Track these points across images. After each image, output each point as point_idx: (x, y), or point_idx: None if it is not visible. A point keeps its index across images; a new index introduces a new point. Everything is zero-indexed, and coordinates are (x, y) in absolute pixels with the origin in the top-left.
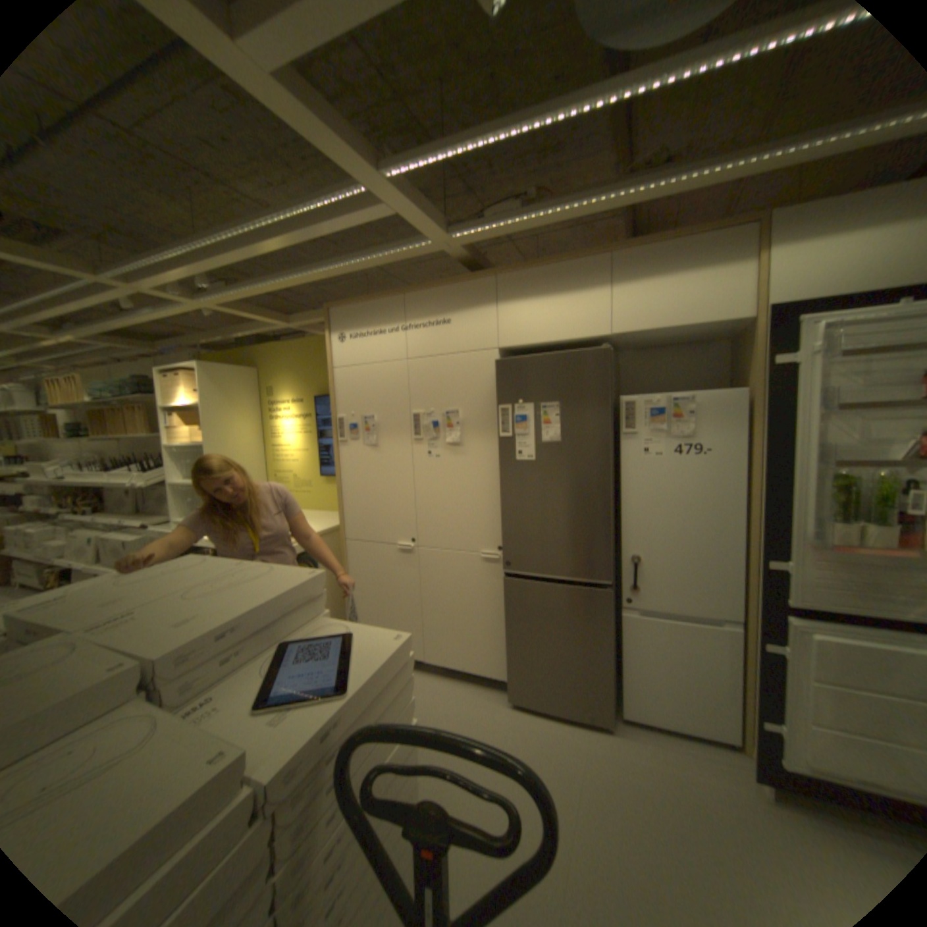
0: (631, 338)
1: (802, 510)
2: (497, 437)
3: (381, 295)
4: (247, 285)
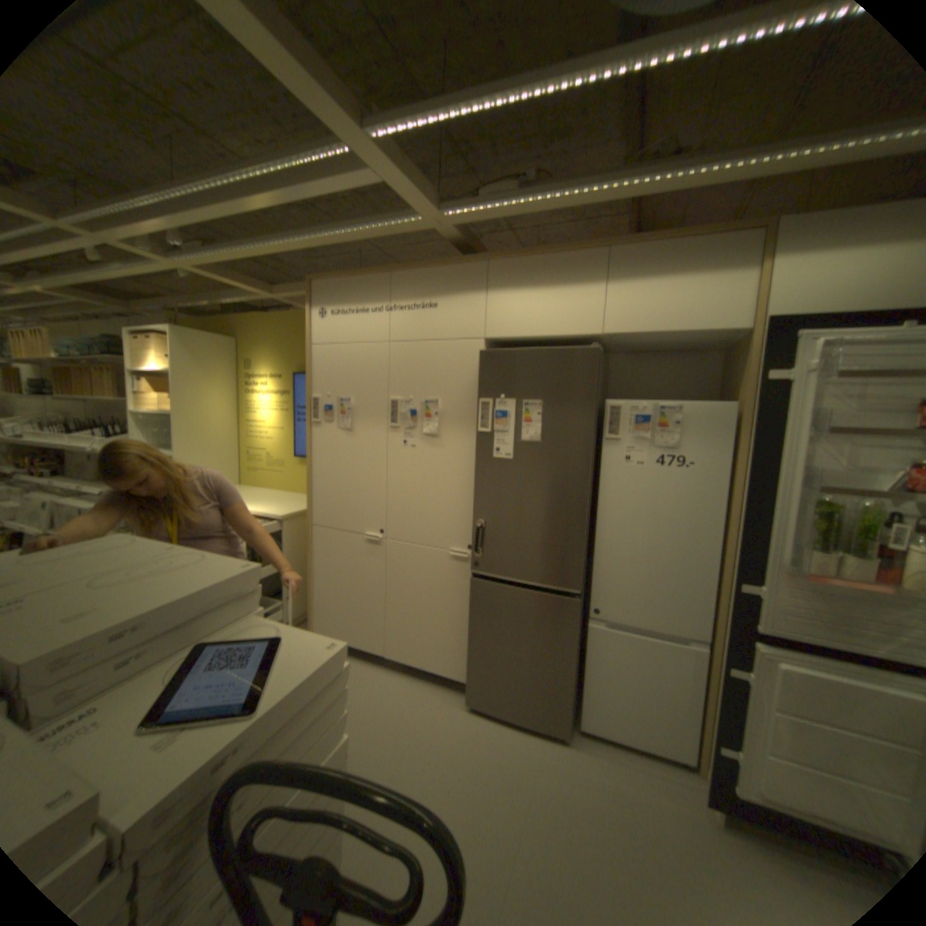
0: (623, 340)
1: (782, 534)
2: (476, 431)
3: (367, 271)
4: (224, 247)
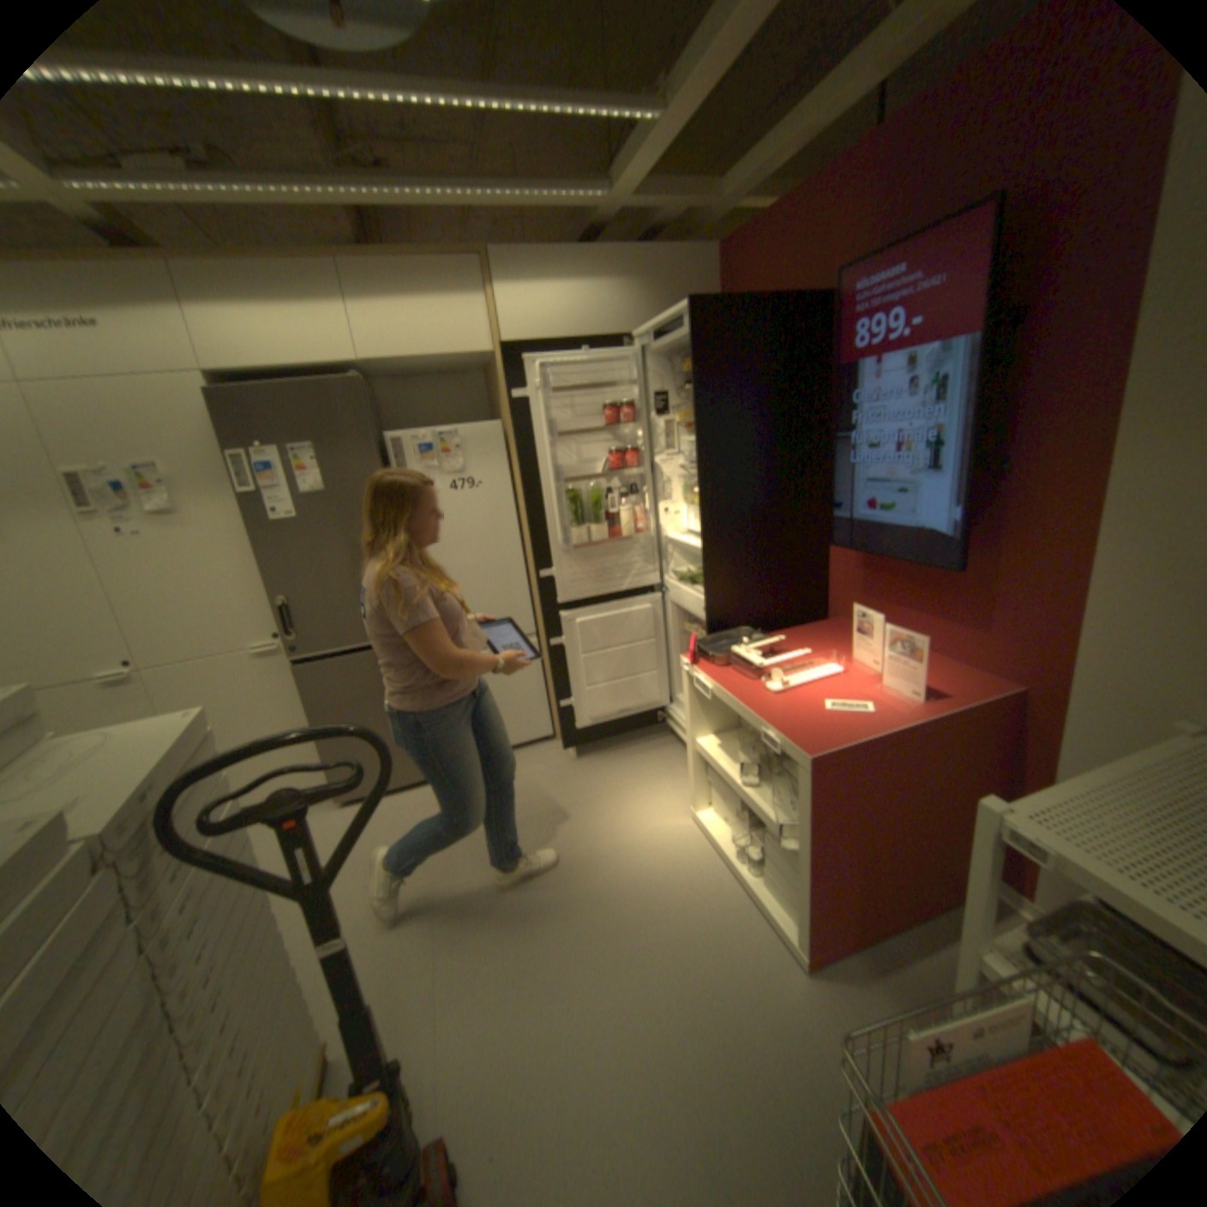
0: (383, 366)
1: (553, 524)
2: (234, 494)
3: None
4: None
